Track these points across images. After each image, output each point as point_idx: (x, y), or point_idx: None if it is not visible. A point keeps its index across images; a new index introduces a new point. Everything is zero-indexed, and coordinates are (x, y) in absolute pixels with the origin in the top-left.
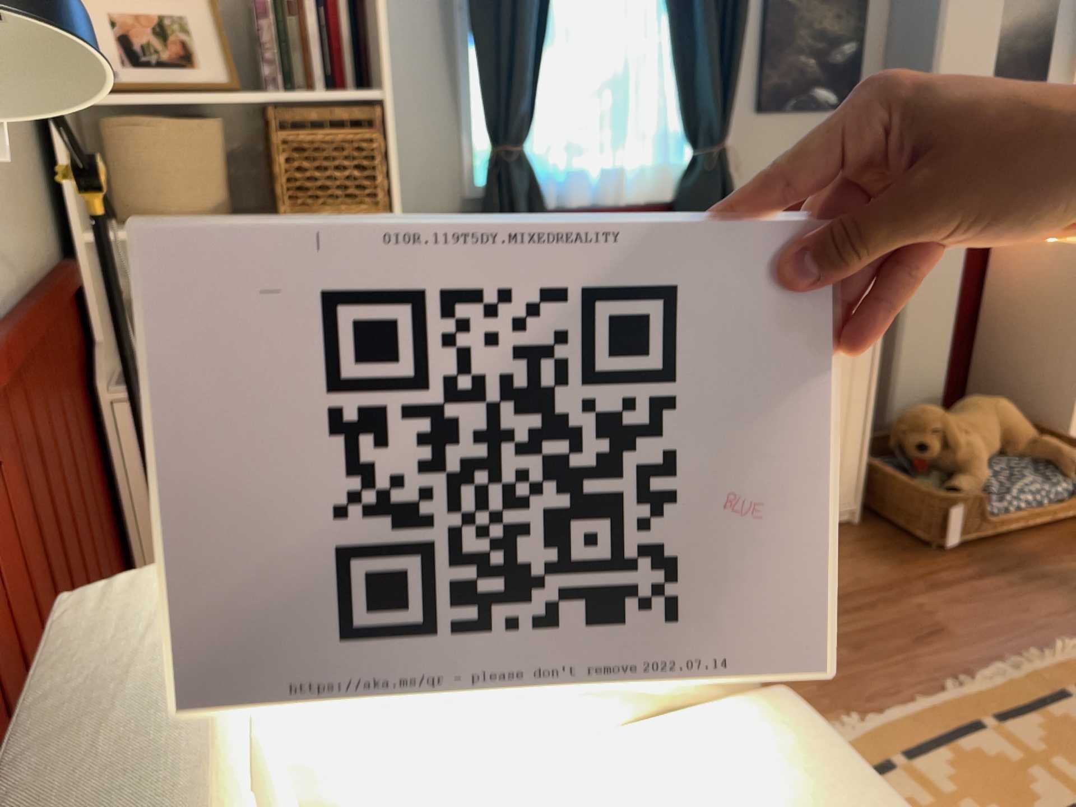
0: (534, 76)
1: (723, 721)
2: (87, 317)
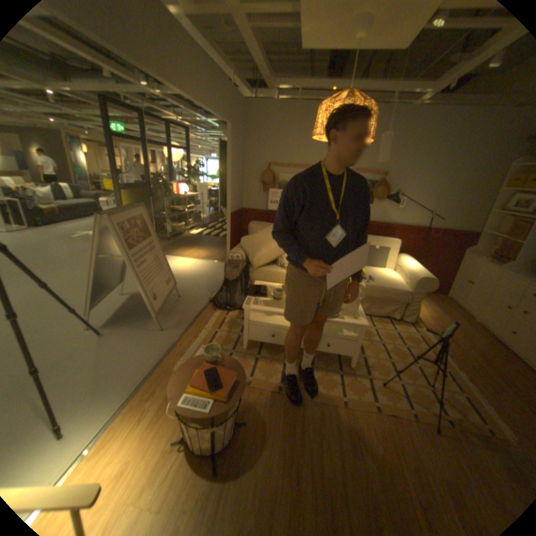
0: None
1: (405, 285)
2: (478, 242)
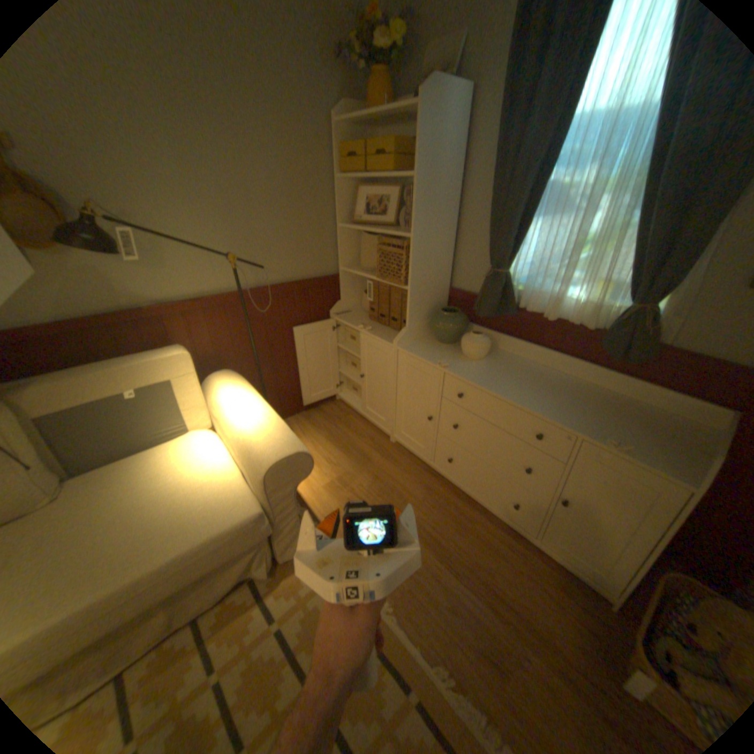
0: (521, 231)
1: (240, 494)
2: (341, 292)
